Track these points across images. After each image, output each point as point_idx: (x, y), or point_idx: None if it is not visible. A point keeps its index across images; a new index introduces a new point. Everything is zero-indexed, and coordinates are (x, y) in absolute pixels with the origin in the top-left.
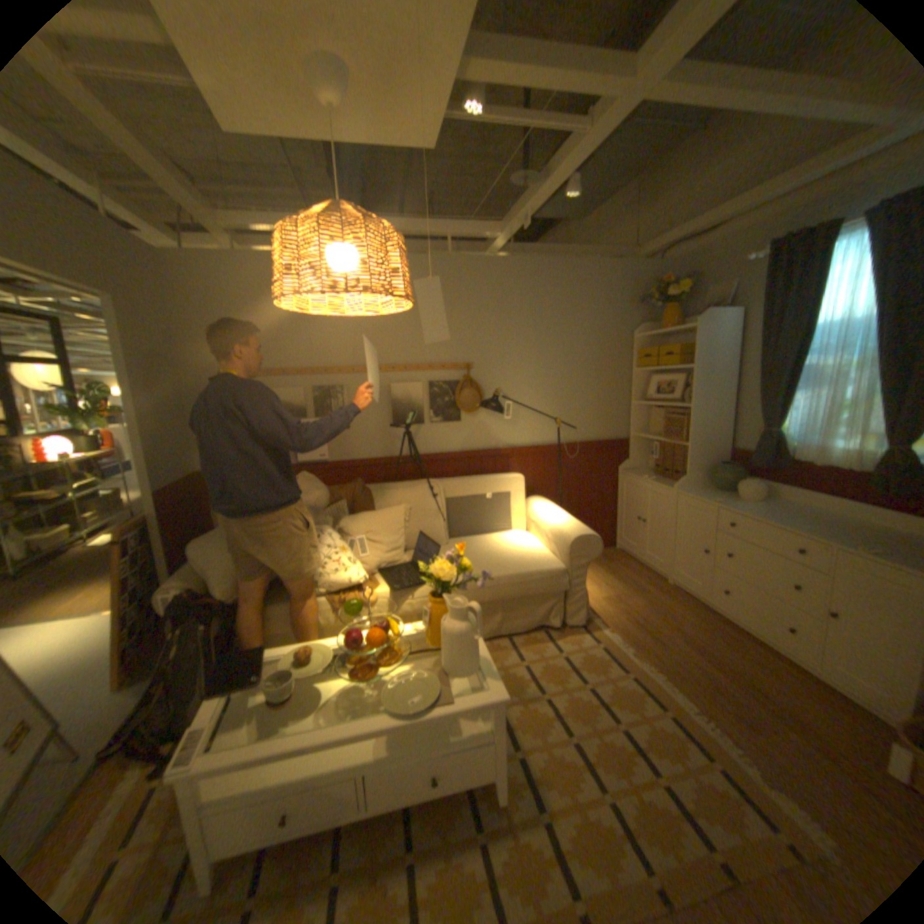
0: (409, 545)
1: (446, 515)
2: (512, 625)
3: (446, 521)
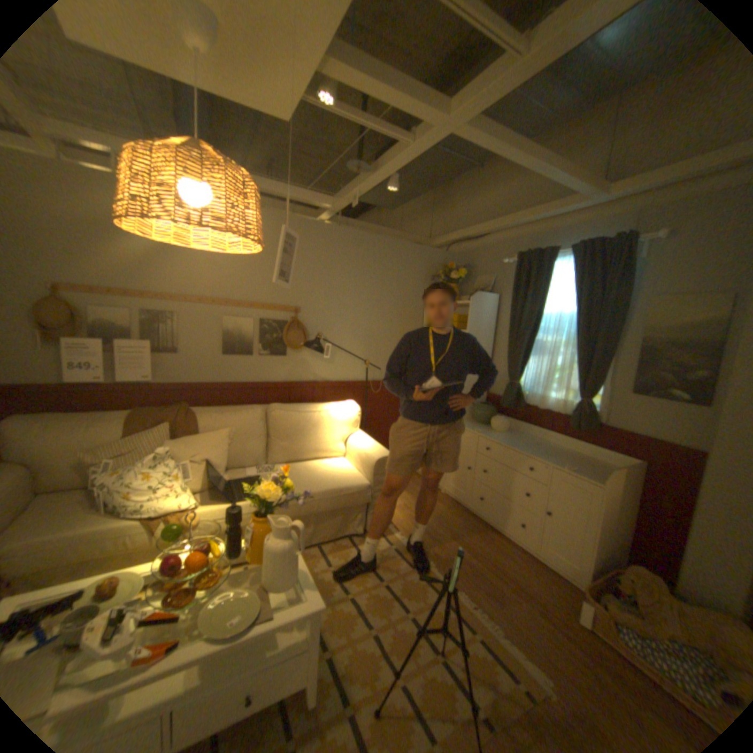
0: (230, 466)
1: (267, 438)
2: (322, 536)
3: (266, 444)
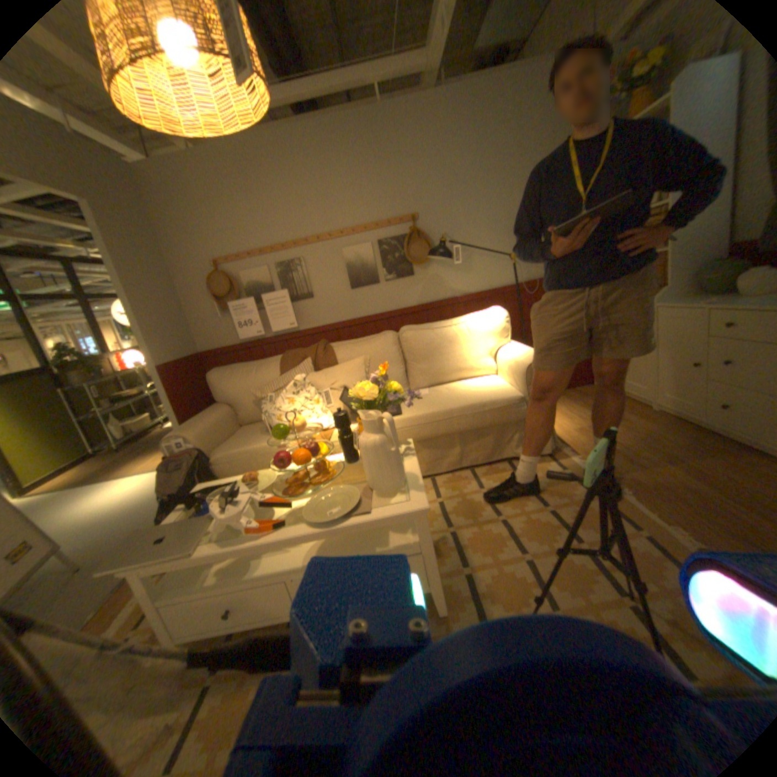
0: None
1: (405, 362)
2: (472, 456)
3: (405, 368)
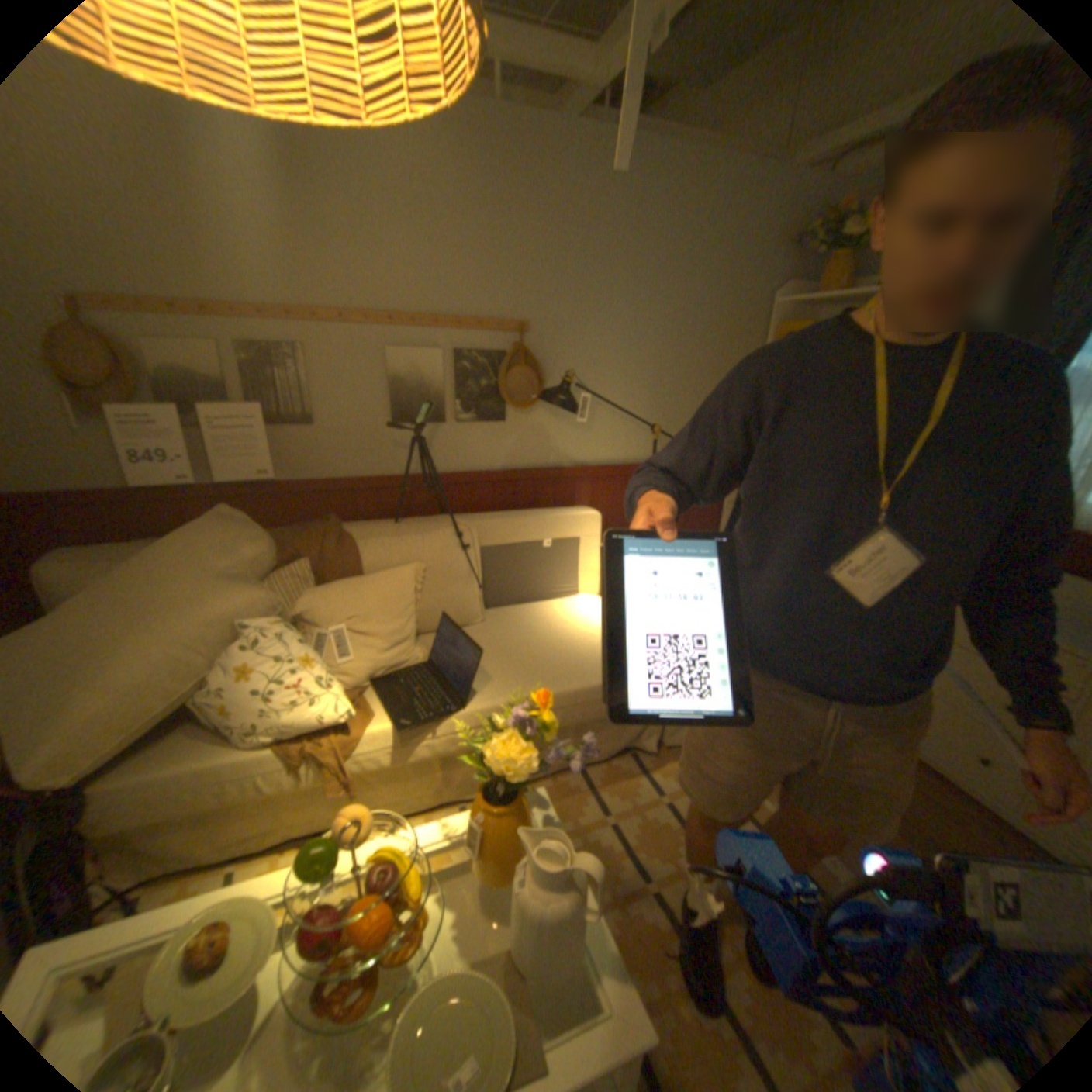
0: (423, 627)
1: (483, 576)
2: None
3: (482, 586)
